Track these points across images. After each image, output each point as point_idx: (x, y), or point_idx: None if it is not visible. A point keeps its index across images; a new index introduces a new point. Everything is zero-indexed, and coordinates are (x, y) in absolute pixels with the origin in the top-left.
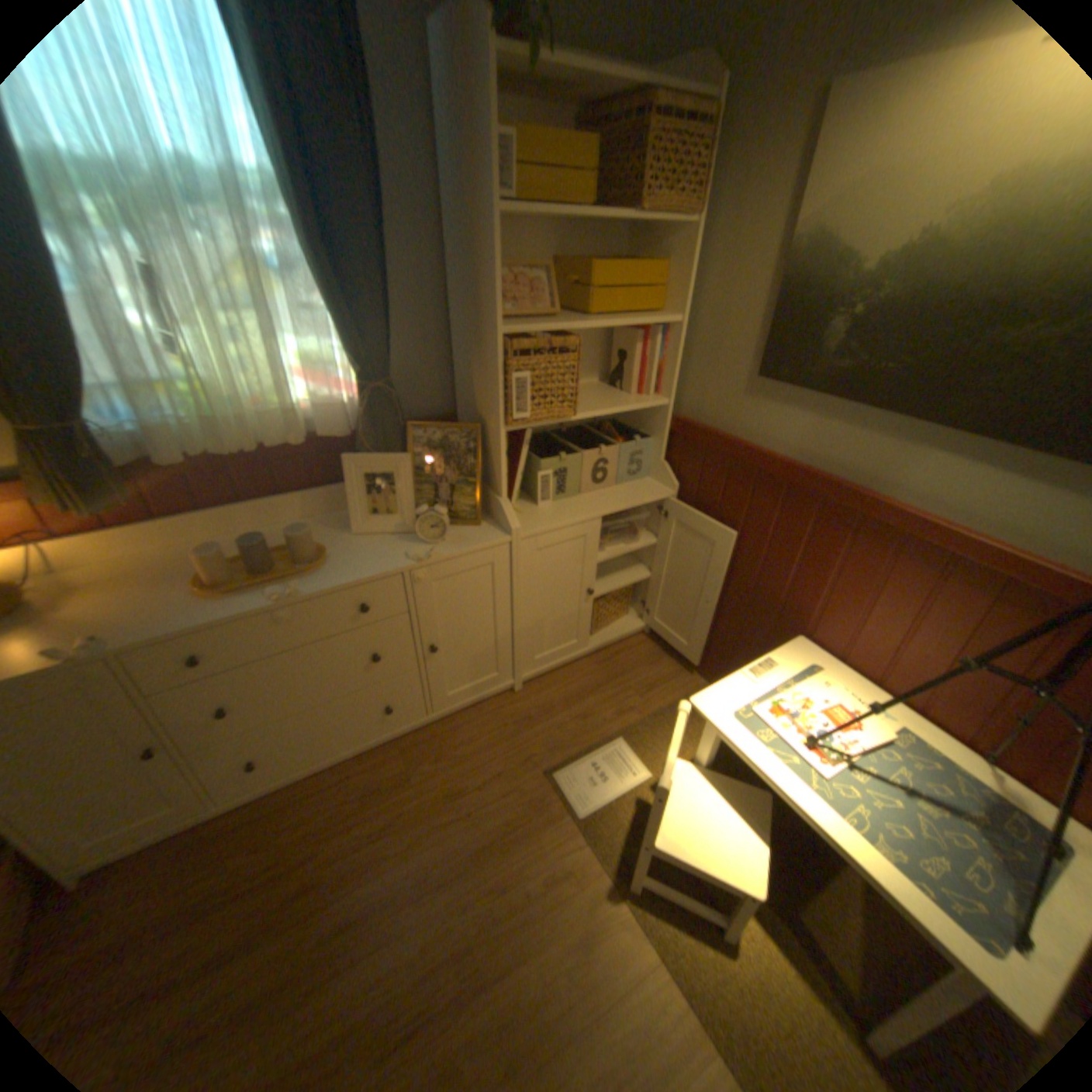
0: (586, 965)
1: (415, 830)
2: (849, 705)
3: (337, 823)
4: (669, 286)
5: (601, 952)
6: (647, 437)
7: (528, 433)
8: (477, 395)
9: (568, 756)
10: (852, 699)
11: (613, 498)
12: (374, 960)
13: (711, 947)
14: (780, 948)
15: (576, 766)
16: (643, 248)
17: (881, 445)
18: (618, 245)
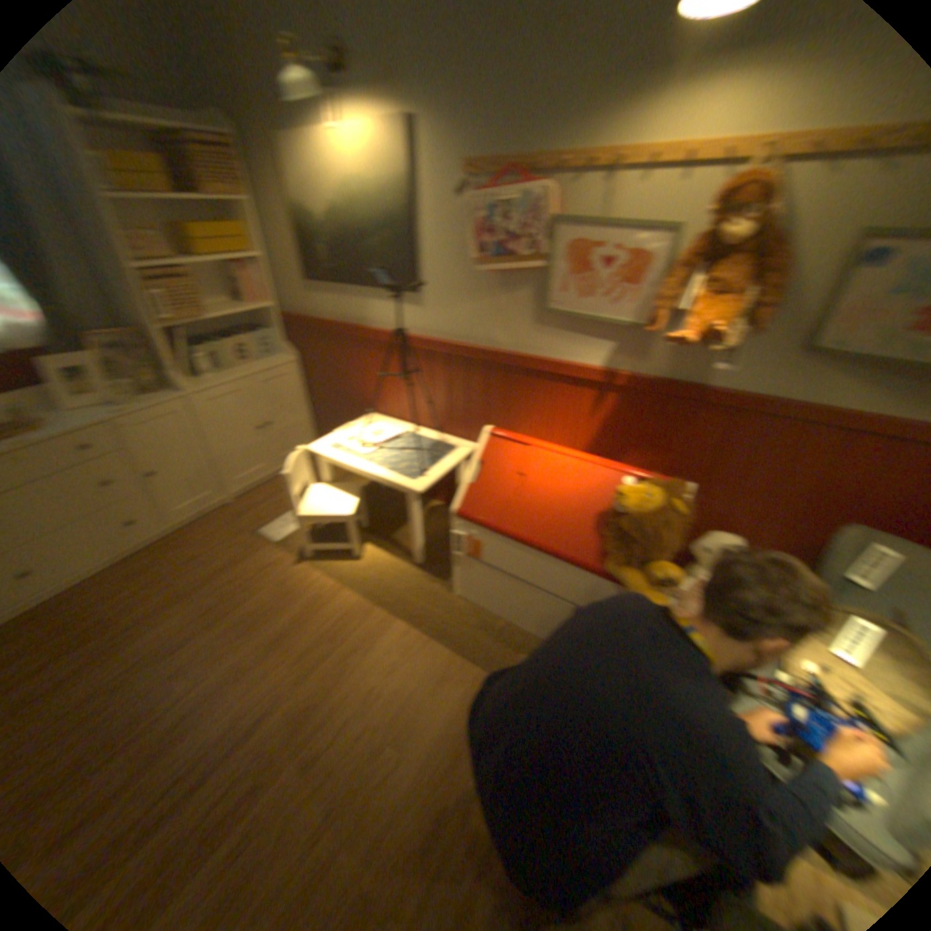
0: (278, 591)
1: (162, 582)
2: (380, 429)
3: (101, 598)
4: (241, 236)
5: (287, 584)
6: (265, 330)
7: (172, 331)
8: (125, 311)
9: (264, 522)
10: (382, 427)
11: (251, 367)
12: (146, 636)
13: (345, 562)
14: (379, 551)
15: (269, 525)
16: (220, 215)
17: (353, 303)
18: (204, 214)
